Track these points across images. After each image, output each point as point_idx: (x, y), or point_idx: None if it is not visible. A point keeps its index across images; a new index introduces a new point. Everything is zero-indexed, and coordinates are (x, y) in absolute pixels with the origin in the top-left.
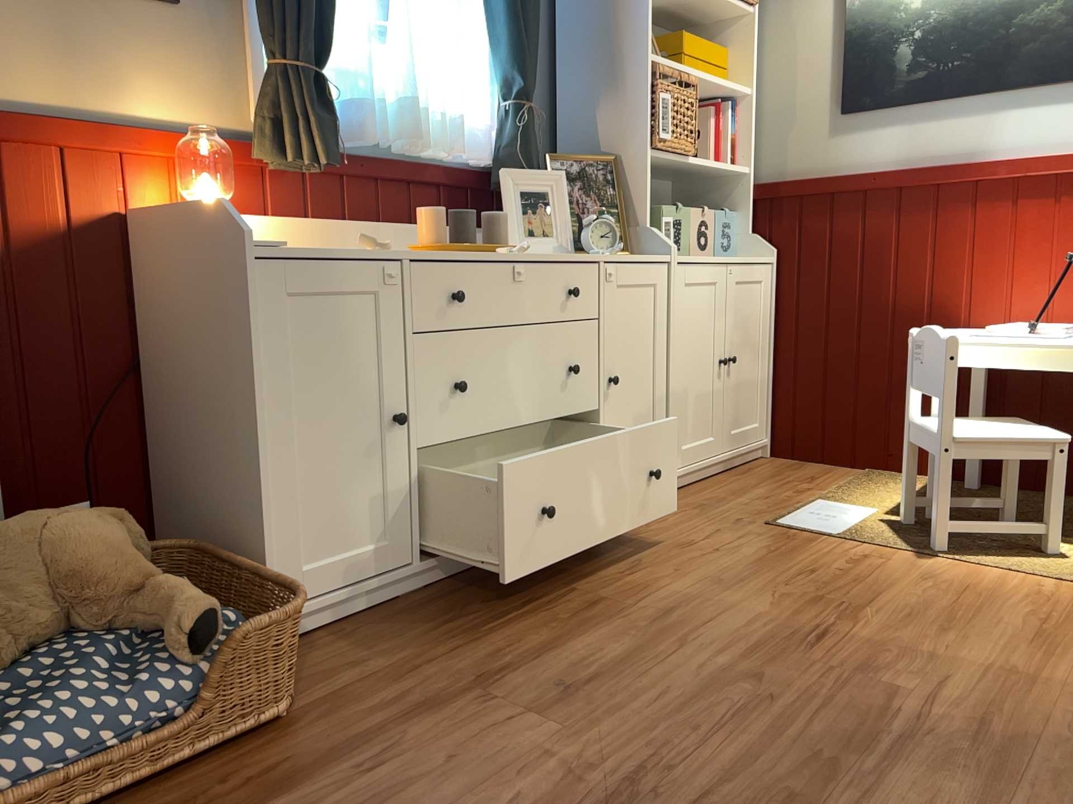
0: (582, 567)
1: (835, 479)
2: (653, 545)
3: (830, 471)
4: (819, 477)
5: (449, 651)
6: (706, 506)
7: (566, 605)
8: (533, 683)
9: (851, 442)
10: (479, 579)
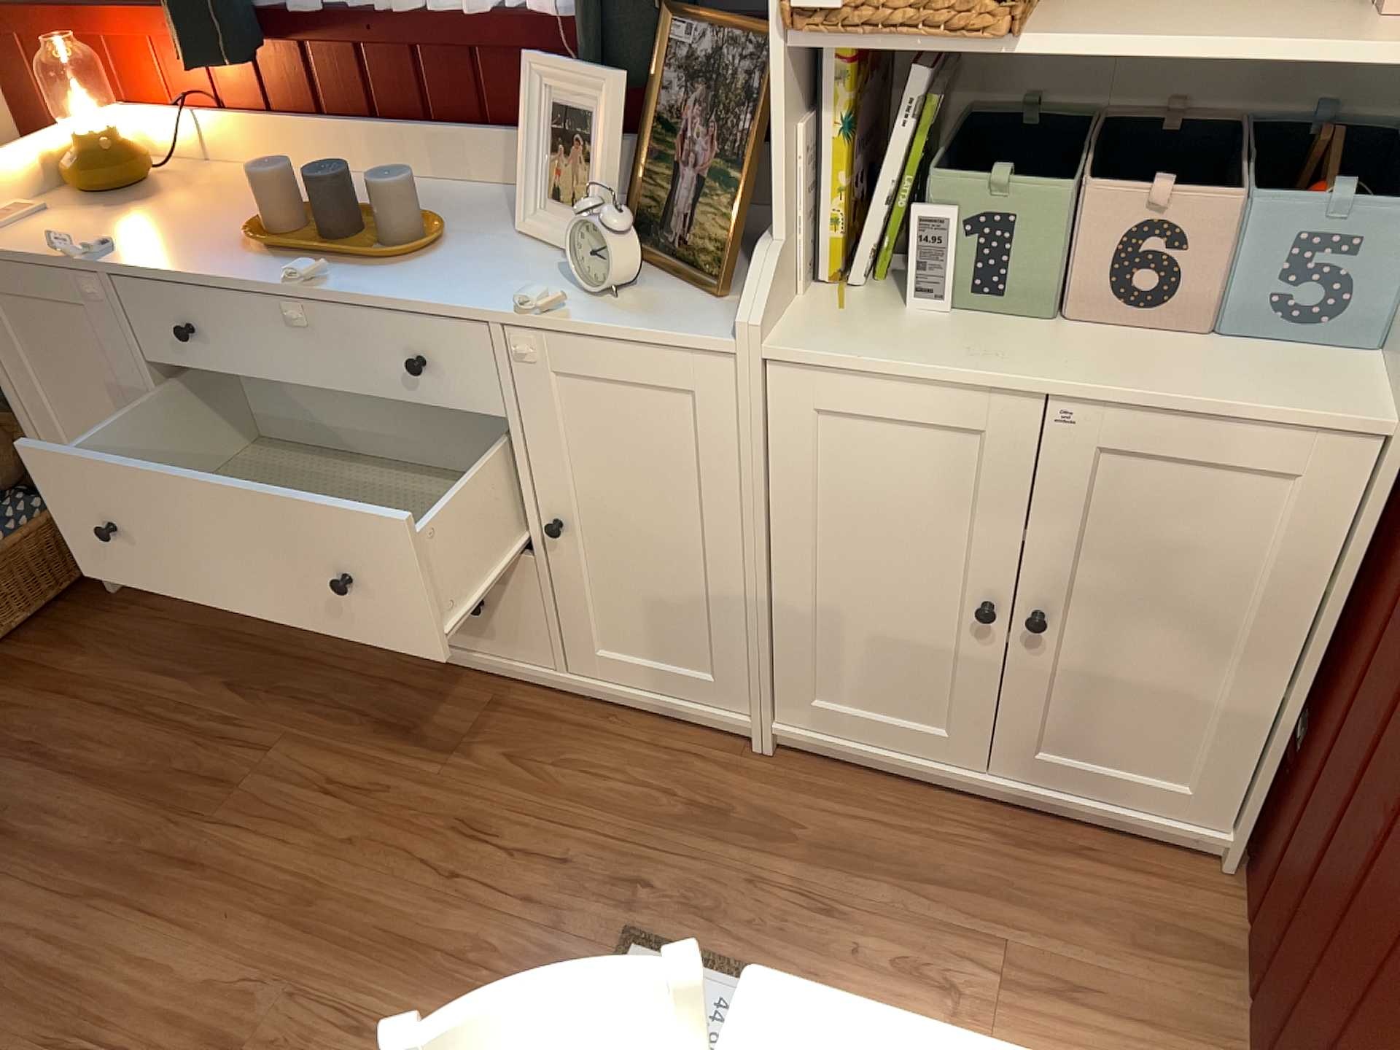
0: (353, 736)
1: (1089, 1046)
2: (469, 790)
3: (1174, 1031)
4: (1090, 1009)
5: (101, 702)
6: (716, 820)
7: (219, 756)
8: (13, 788)
9: (1278, 1045)
10: (306, 656)
